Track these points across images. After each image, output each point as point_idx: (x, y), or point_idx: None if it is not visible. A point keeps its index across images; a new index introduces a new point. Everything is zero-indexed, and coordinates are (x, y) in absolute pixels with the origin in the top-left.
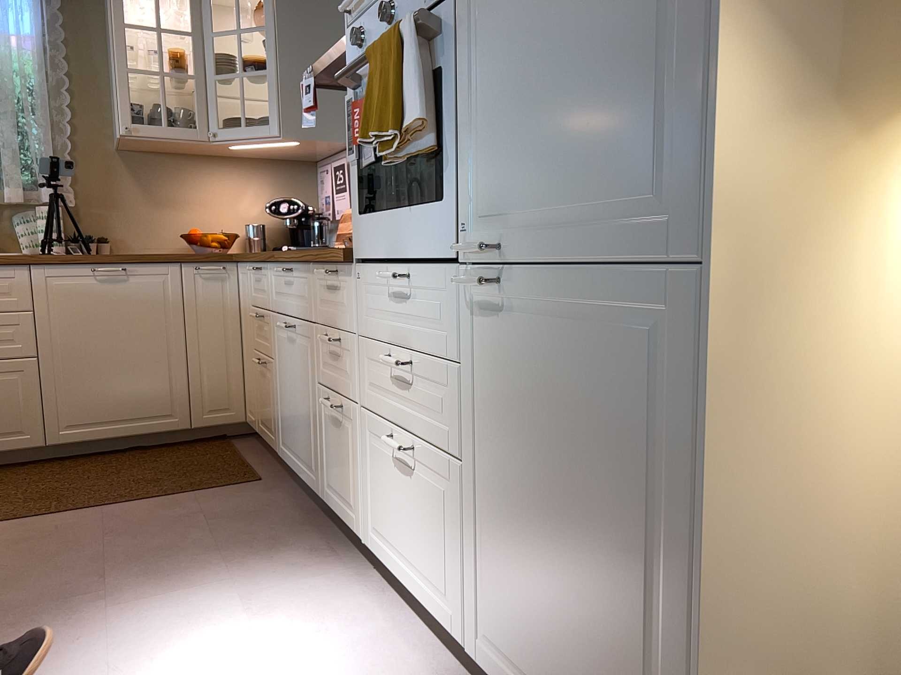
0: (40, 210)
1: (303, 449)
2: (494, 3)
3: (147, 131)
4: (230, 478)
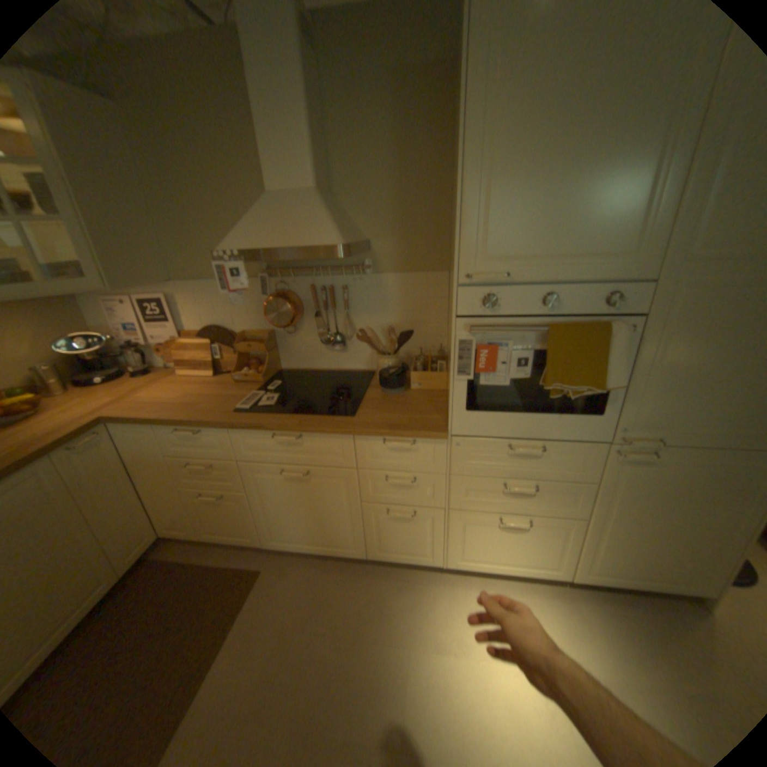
0: None
1: (326, 540)
2: (686, 334)
3: None
4: (235, 589)
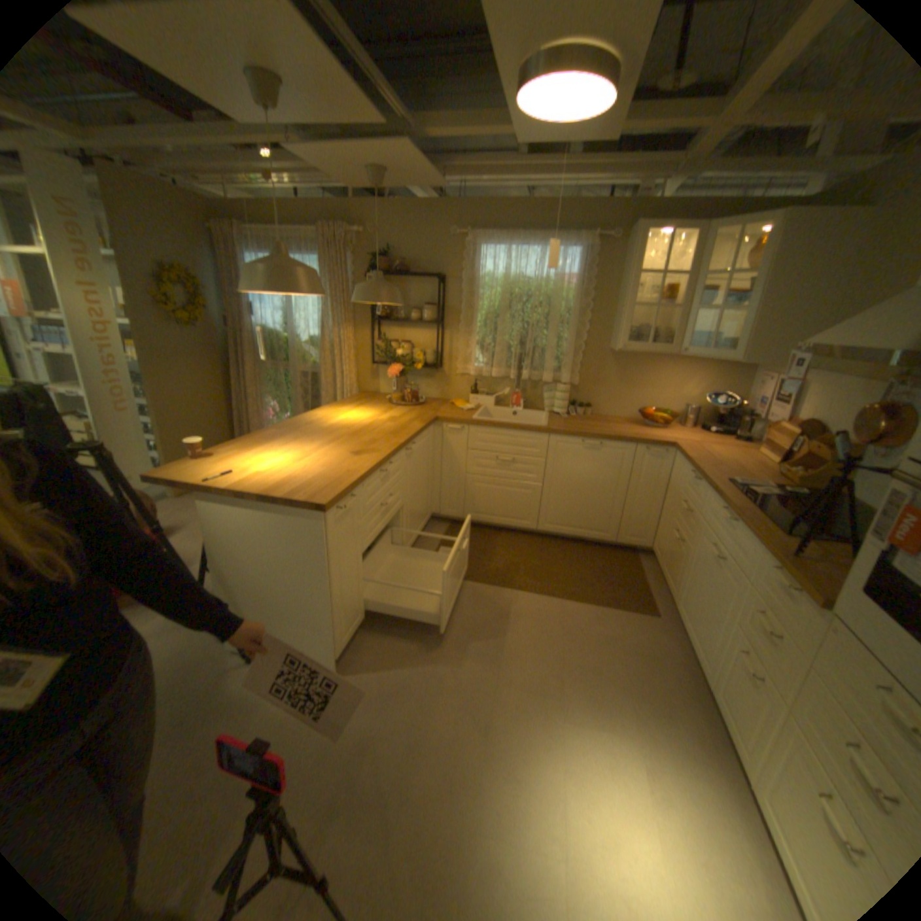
0: (558, 386)
1: (703, 639)
2: None
3: (636, 347)
4: (639, 605)
